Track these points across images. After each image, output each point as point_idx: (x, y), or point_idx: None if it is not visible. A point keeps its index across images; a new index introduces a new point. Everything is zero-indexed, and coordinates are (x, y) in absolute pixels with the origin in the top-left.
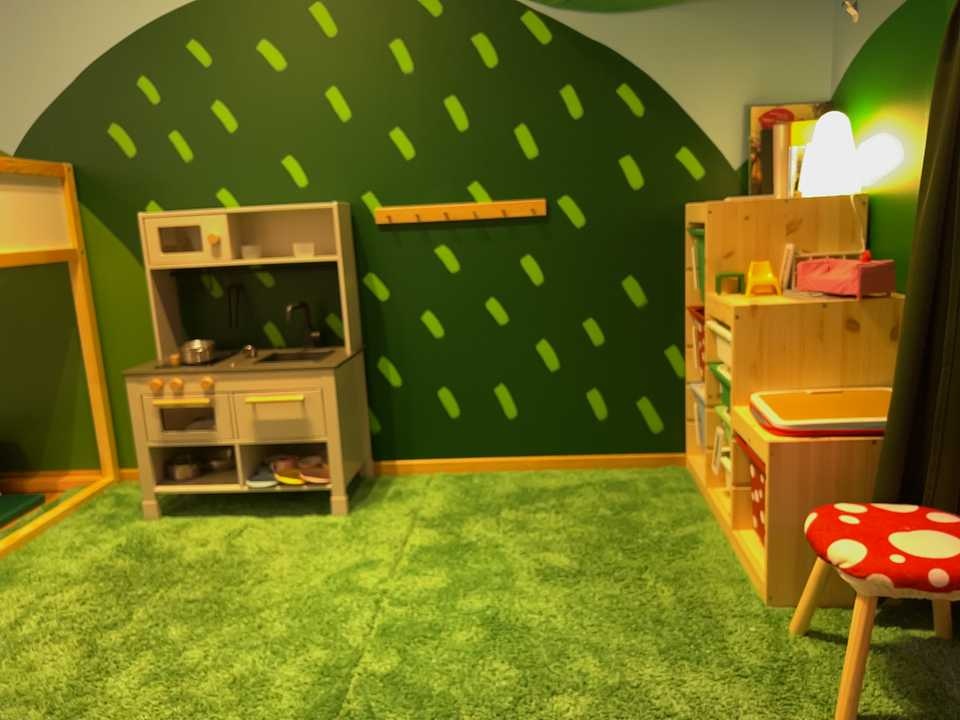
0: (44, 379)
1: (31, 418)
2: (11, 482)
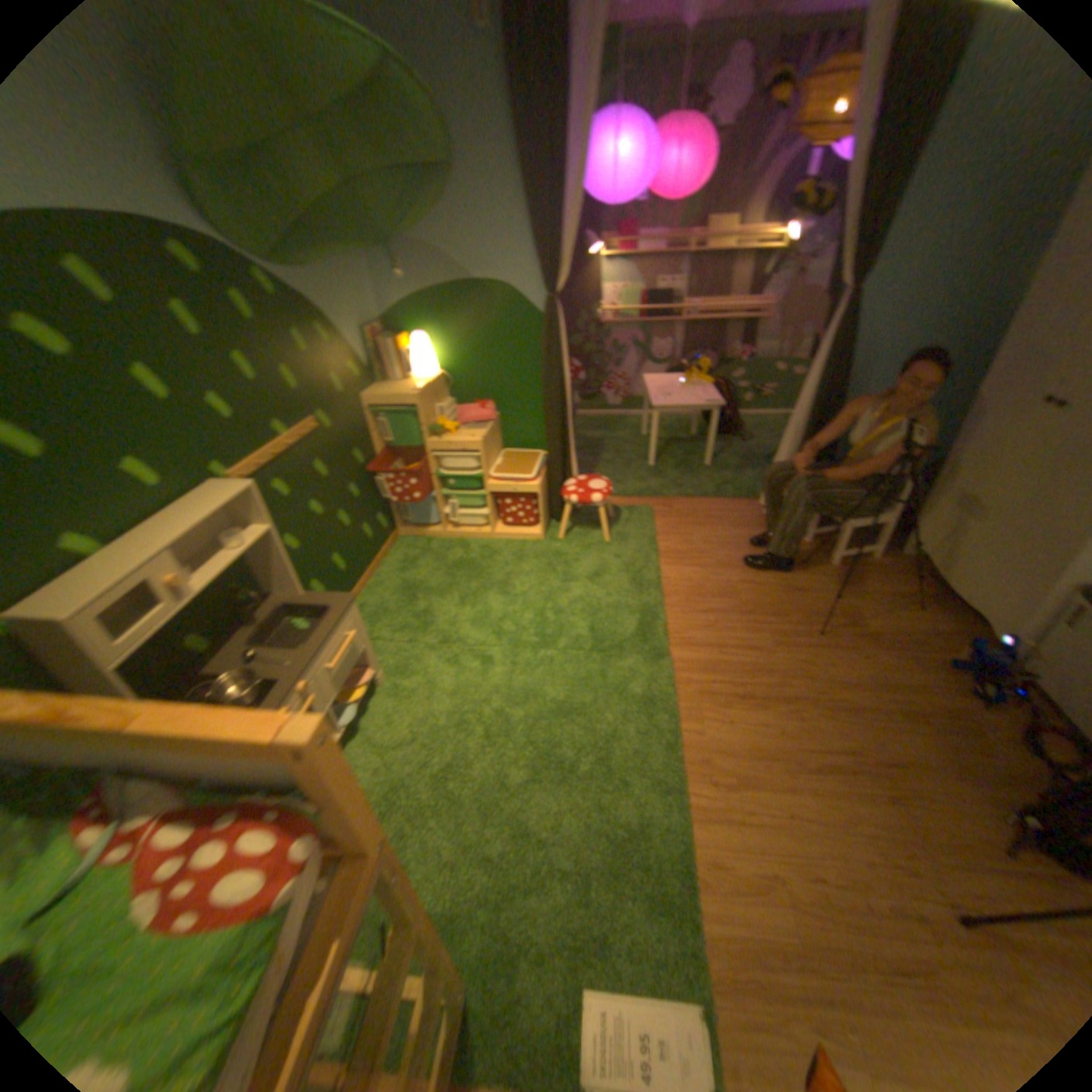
0: None
1: None
2: None
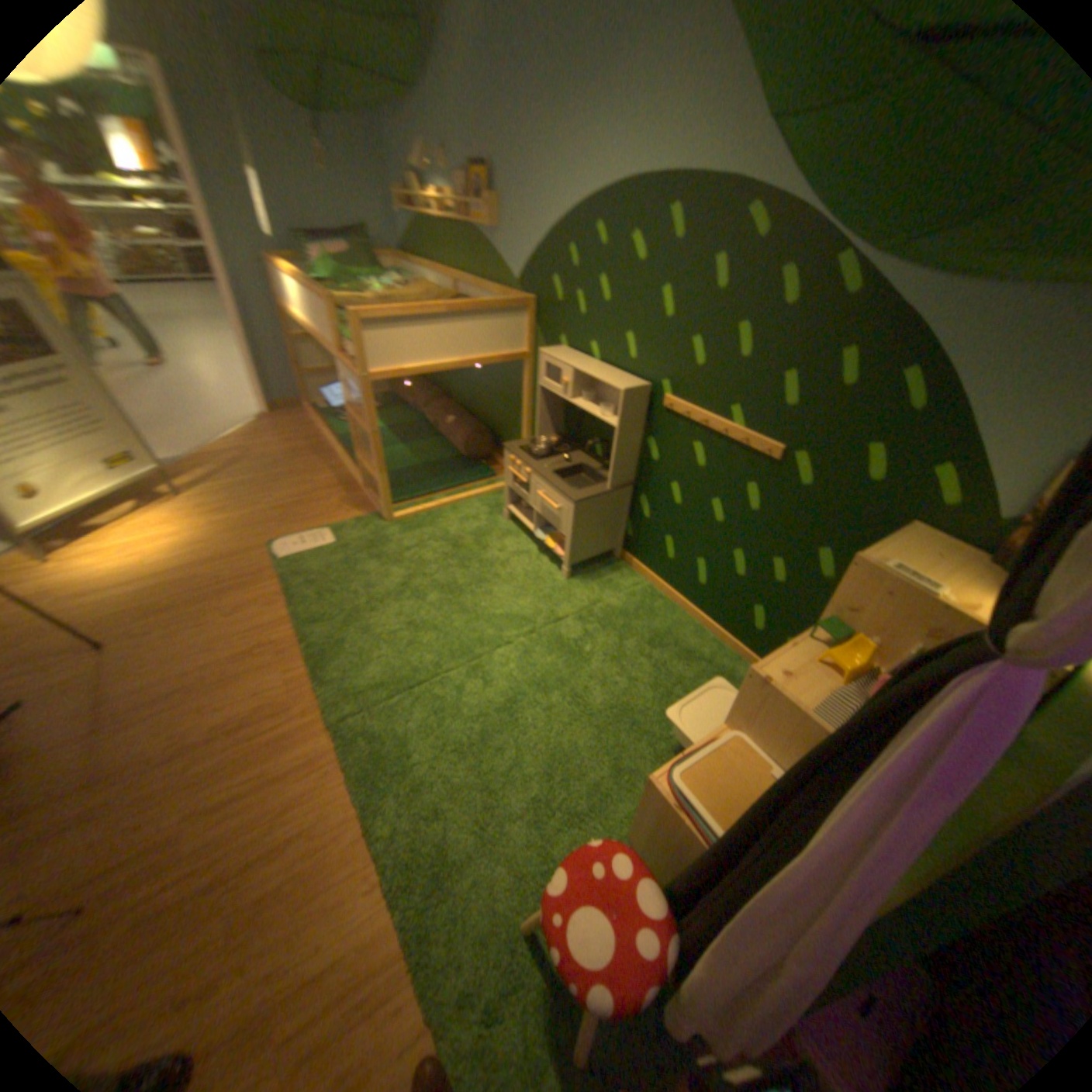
0: (514, 417)
1: (509, 433)
2: (496, 459)
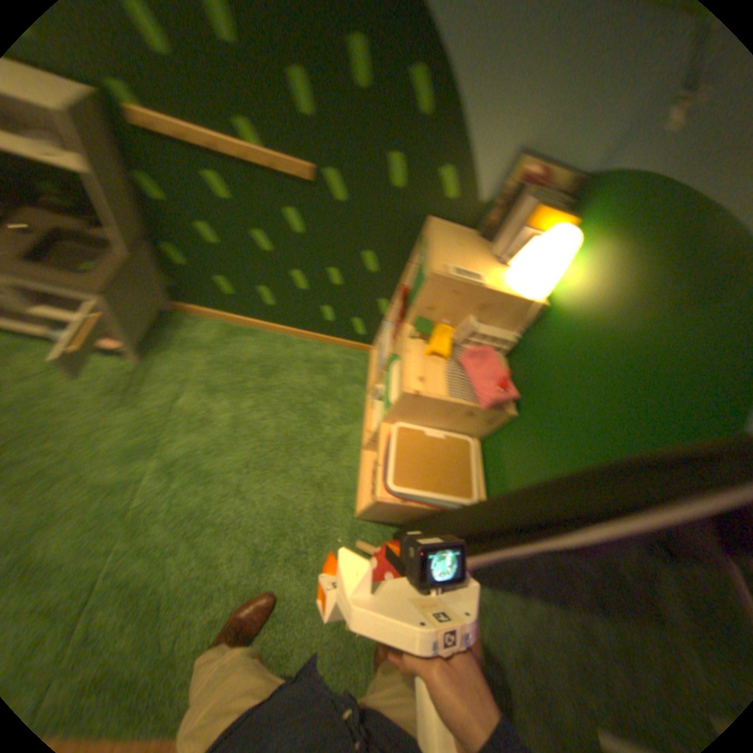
0: None
1: None
2: None
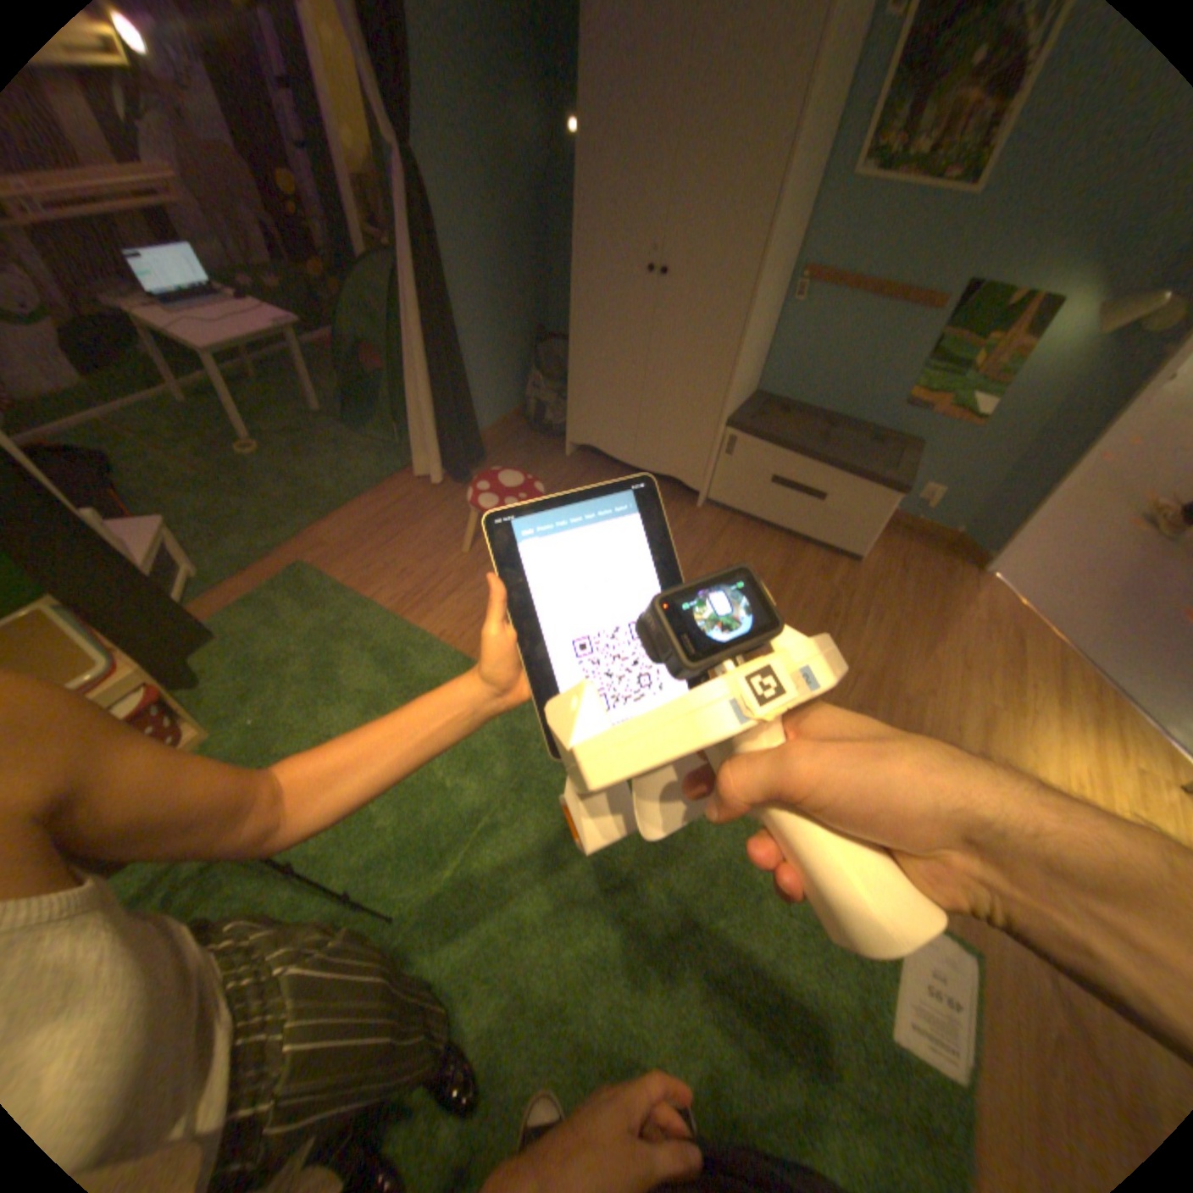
0: None
1: None
2: None
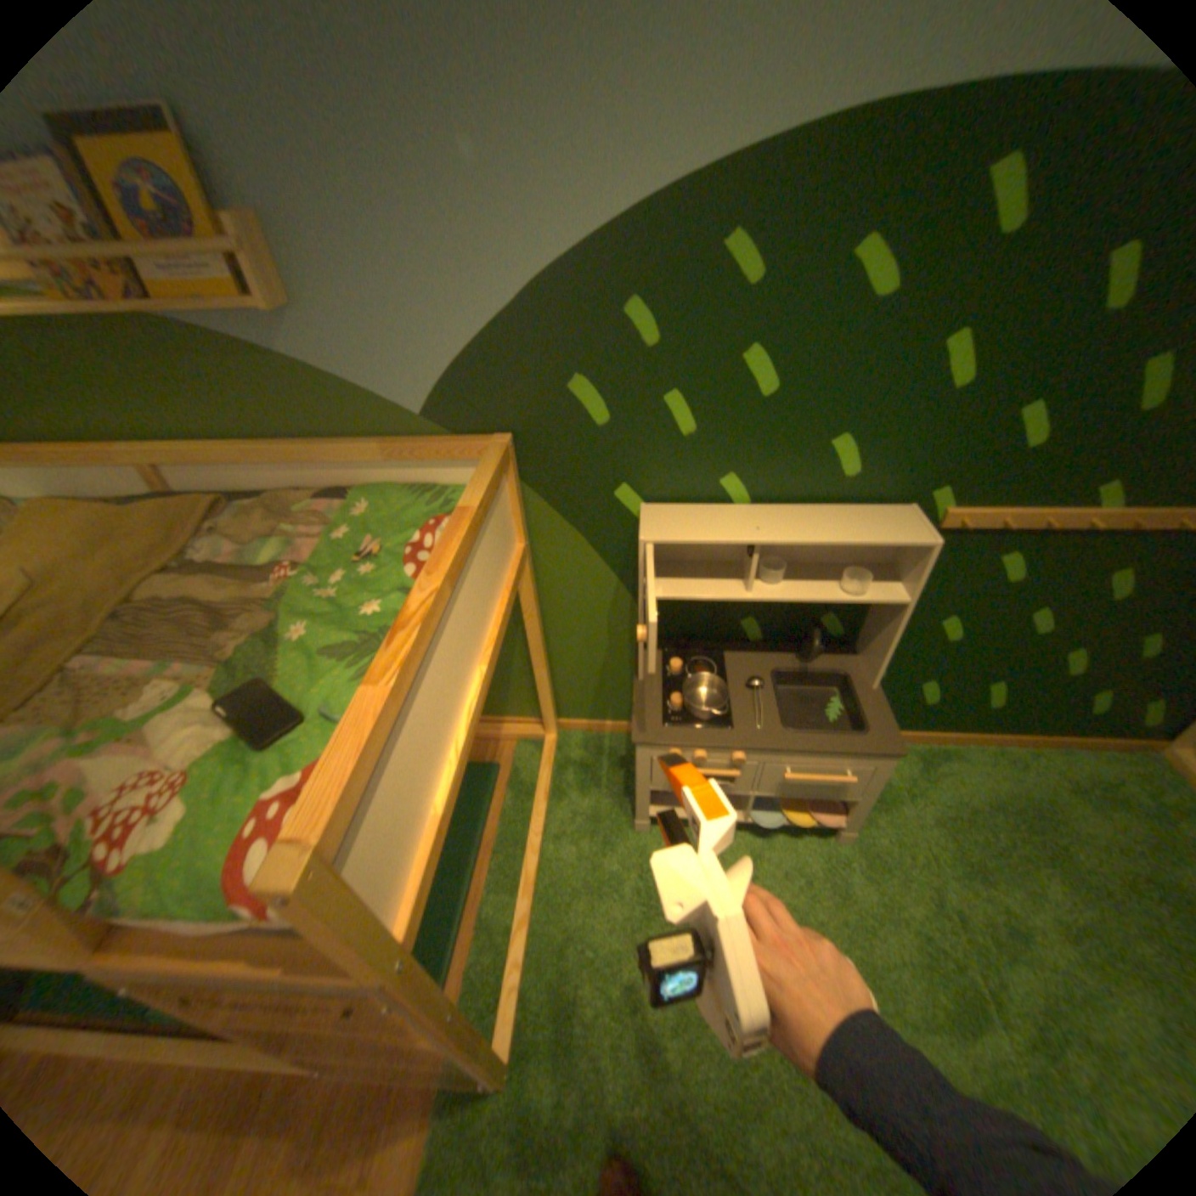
0: None
1: None
2: None
